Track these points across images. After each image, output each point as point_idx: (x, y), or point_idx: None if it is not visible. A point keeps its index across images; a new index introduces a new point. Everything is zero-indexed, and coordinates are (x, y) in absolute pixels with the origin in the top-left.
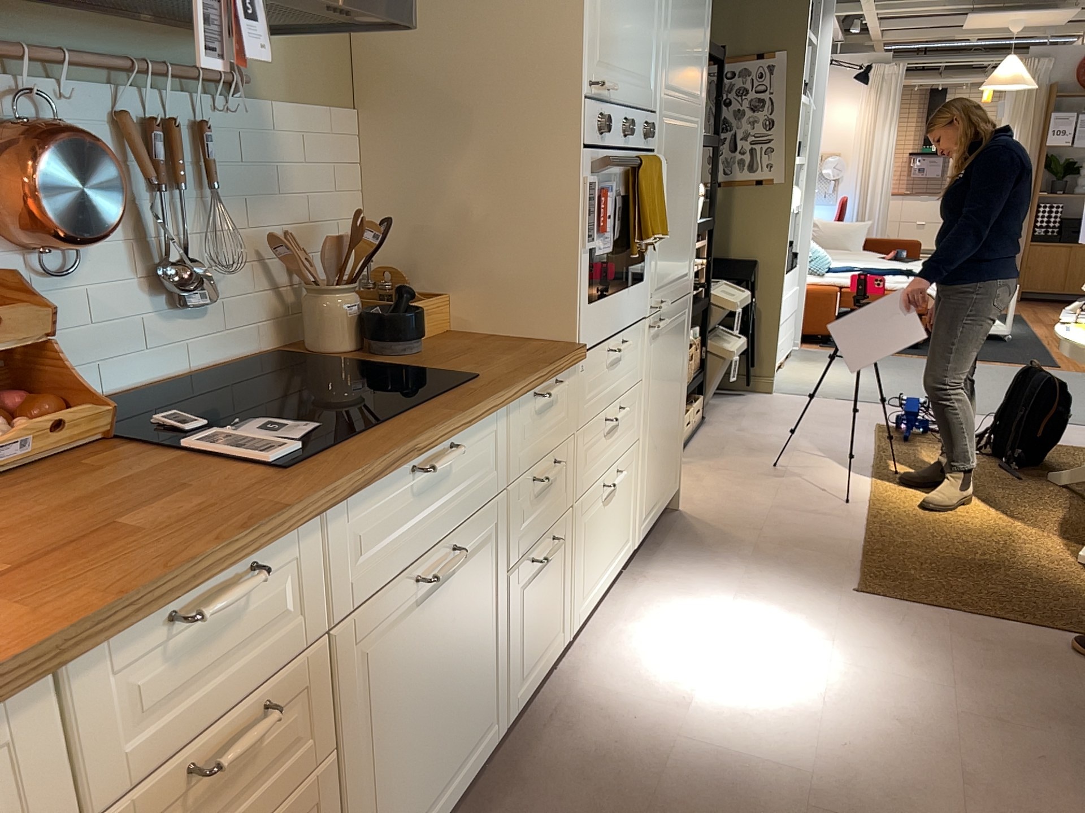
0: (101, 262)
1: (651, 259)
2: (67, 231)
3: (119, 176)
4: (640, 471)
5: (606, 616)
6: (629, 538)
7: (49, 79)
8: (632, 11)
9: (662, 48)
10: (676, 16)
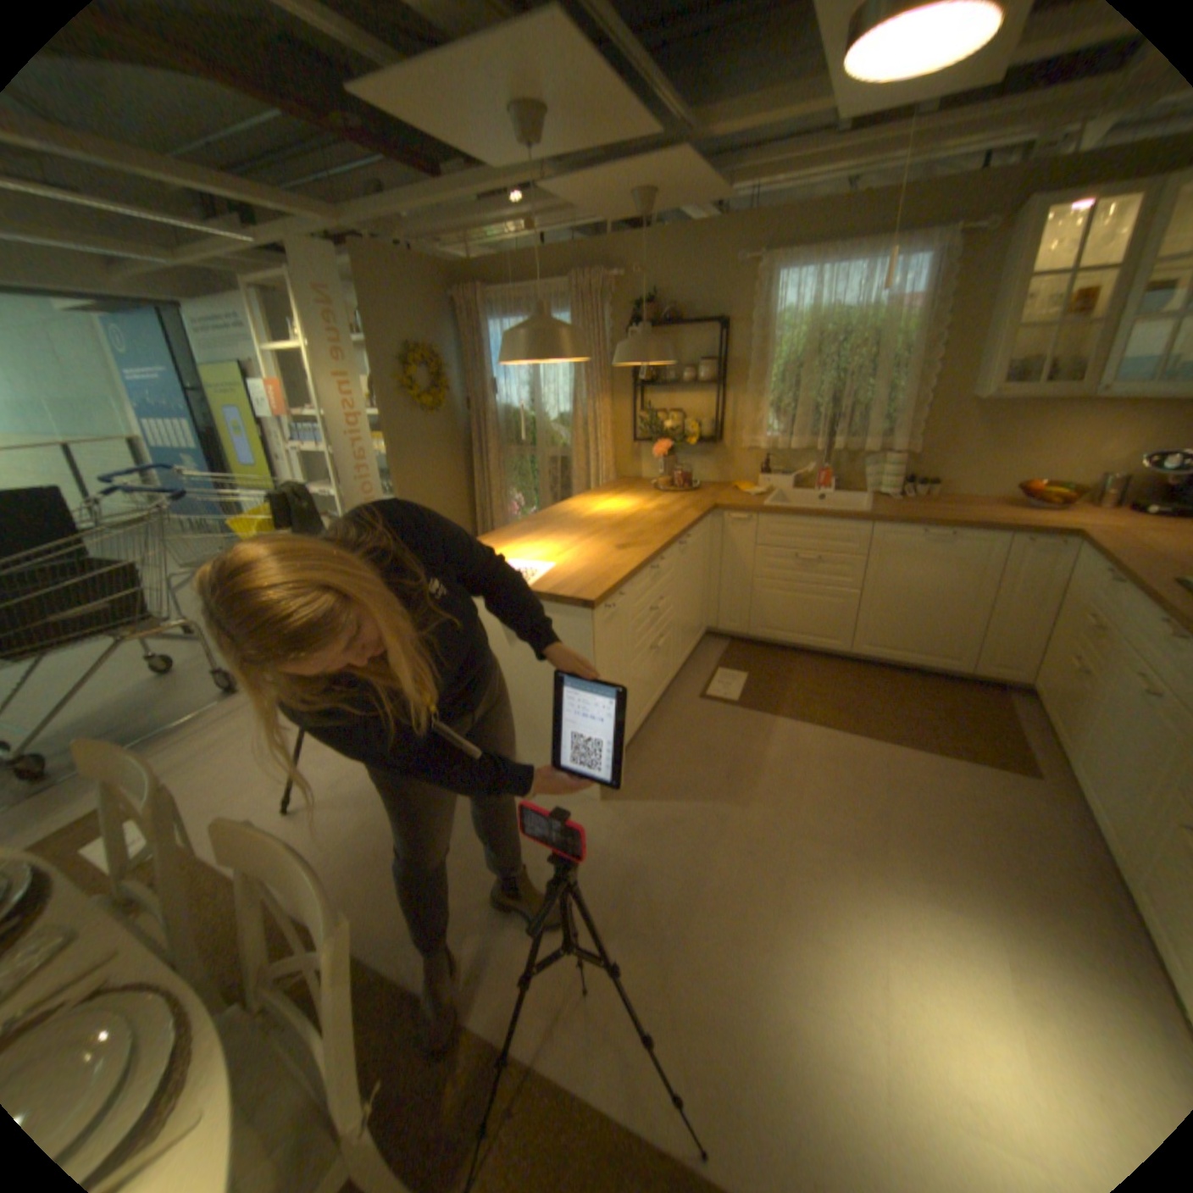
0: None
1: None
2: None
3: None
4: None
5: None
6: None
7: None
8: None
9: None
10: None
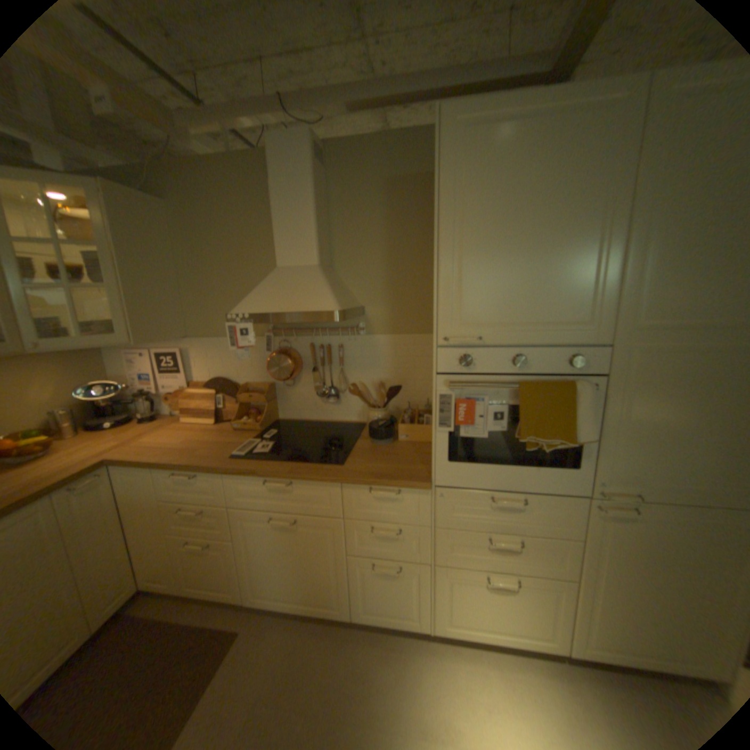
0: (304, 383)
1: (599, 456)
2: (275, 377)
3: (290, 364)
4: (580, 607)
5: (501, 662)
6: (551, 640)
7: (292, 336)
8: (528, 279)
9: (622, 290)
10: (669, 256)
